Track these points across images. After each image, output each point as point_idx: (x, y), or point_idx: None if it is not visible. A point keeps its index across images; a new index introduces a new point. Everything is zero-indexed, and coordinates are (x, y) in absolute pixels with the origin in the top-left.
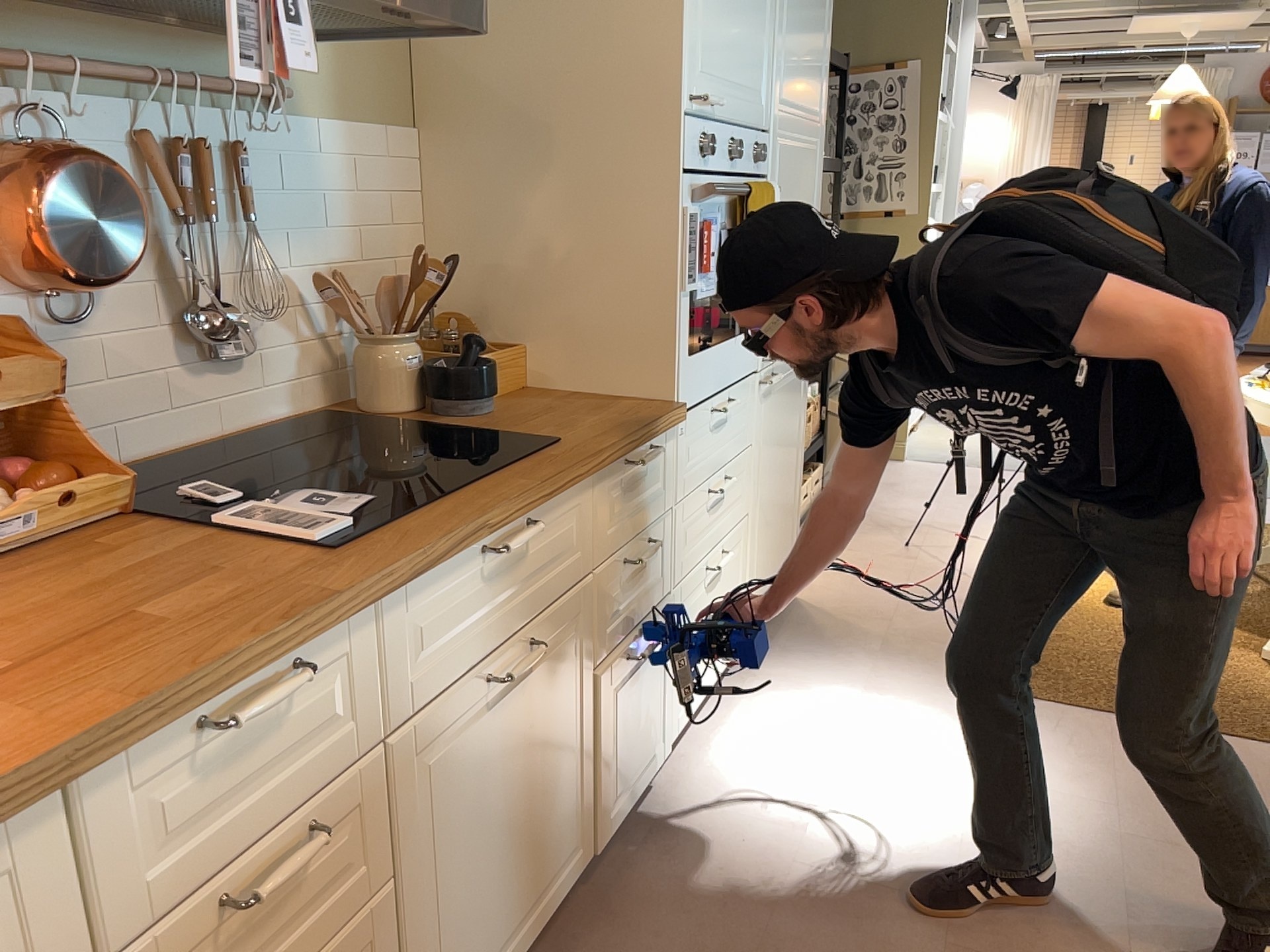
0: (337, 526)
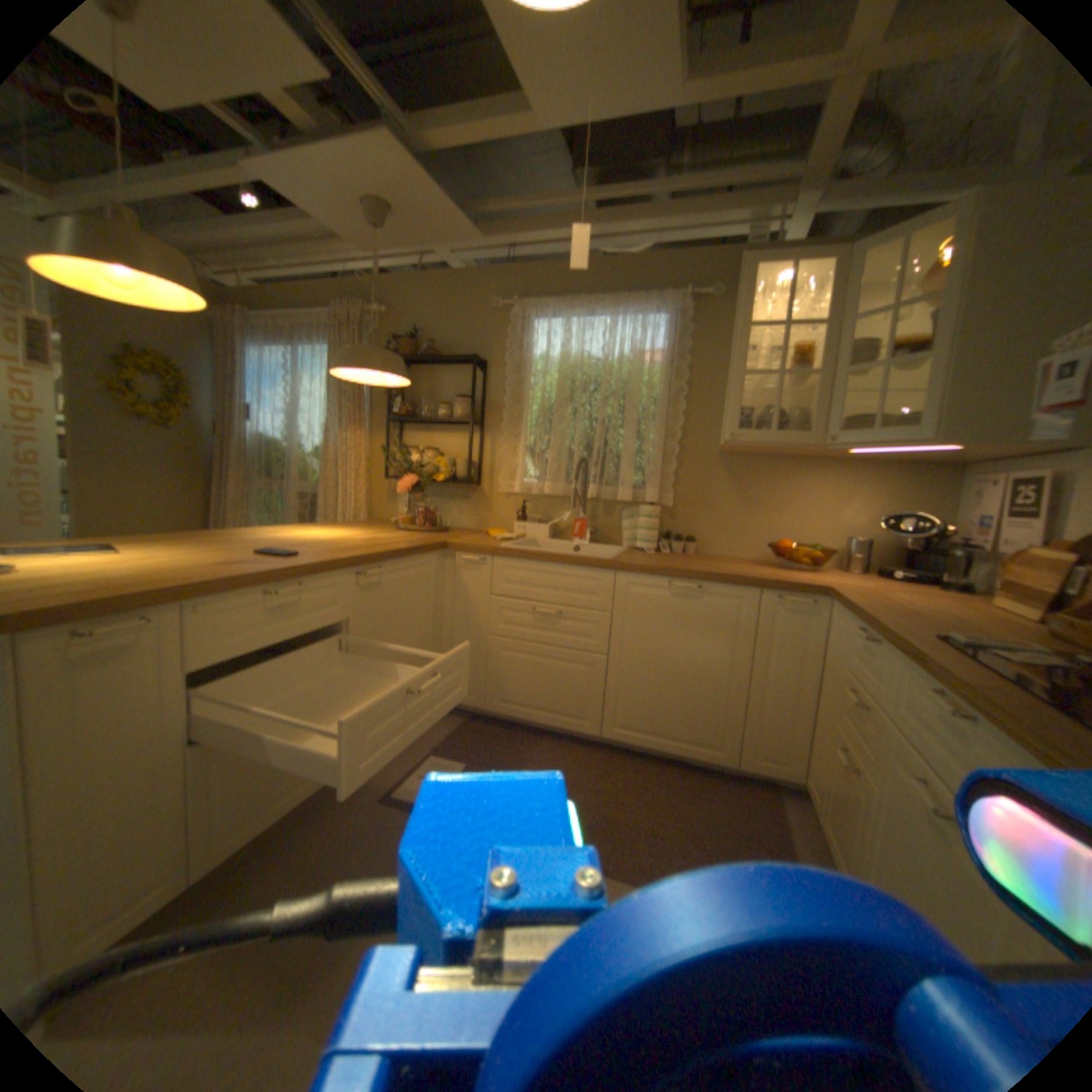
0: (970, 646)
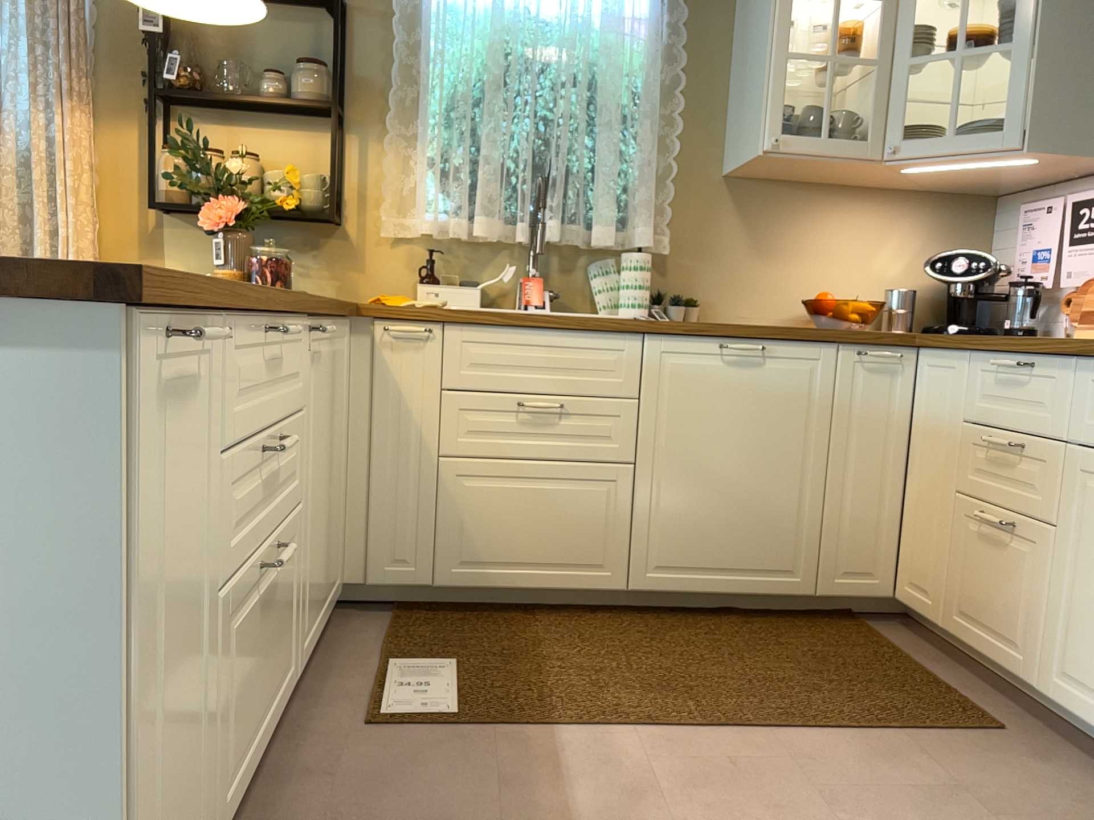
0: None
